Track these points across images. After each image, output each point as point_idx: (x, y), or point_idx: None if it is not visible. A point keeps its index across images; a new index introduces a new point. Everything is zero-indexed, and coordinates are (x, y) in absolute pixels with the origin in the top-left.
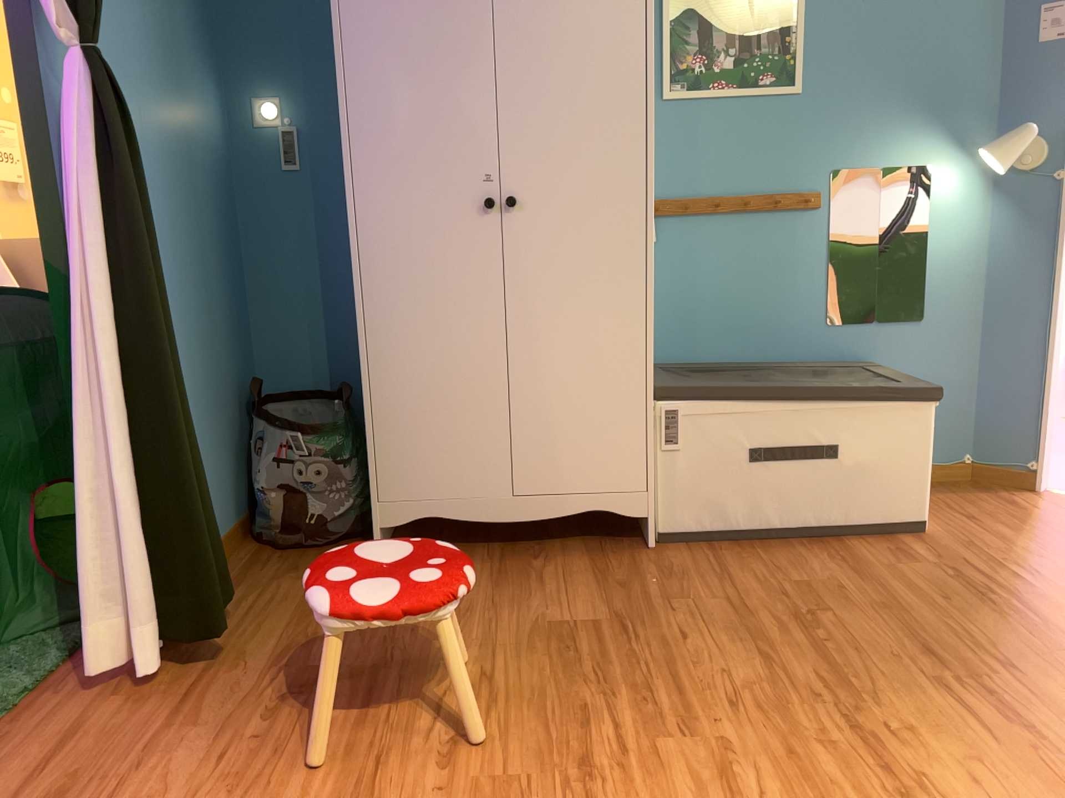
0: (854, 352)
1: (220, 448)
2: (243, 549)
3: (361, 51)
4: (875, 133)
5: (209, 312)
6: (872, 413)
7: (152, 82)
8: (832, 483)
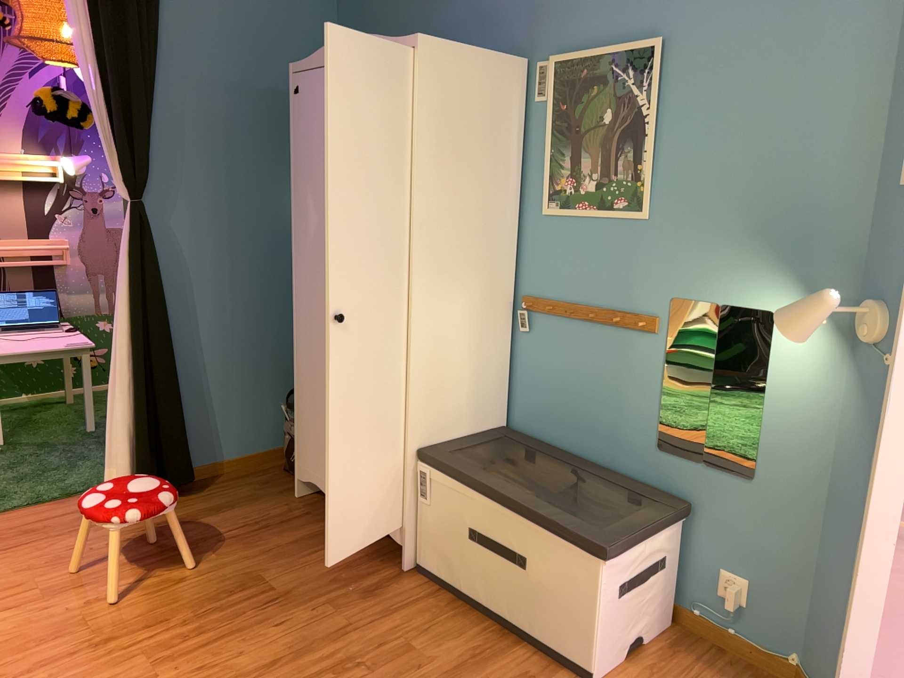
0: (680, 485)
1: (272, 400)
2: (271, 463)
3: (299, 185)
4: (717, 266)
5: (277, 321)
6: (556, 544)
7: (239, 195)
8: (525, 590)
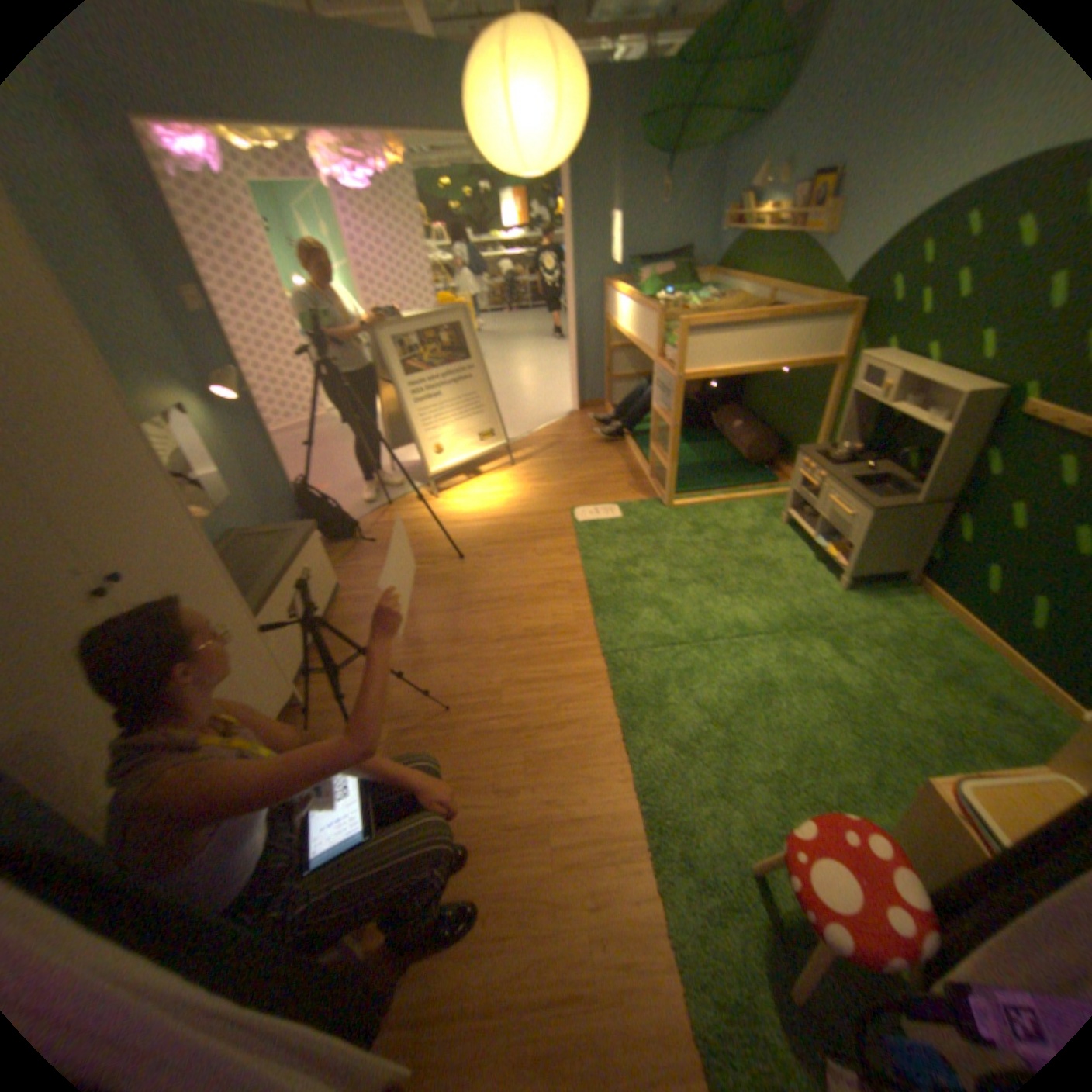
0: (216, 532)
1: None
2: None
3: None
4: (142, 392)
5: None
6: (305, 552)
7: None
8: (312, 596)
